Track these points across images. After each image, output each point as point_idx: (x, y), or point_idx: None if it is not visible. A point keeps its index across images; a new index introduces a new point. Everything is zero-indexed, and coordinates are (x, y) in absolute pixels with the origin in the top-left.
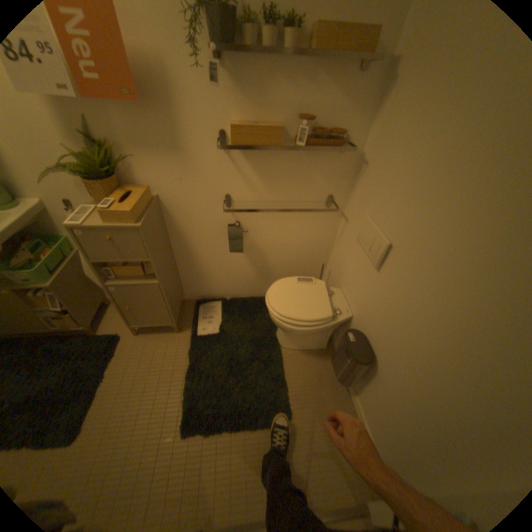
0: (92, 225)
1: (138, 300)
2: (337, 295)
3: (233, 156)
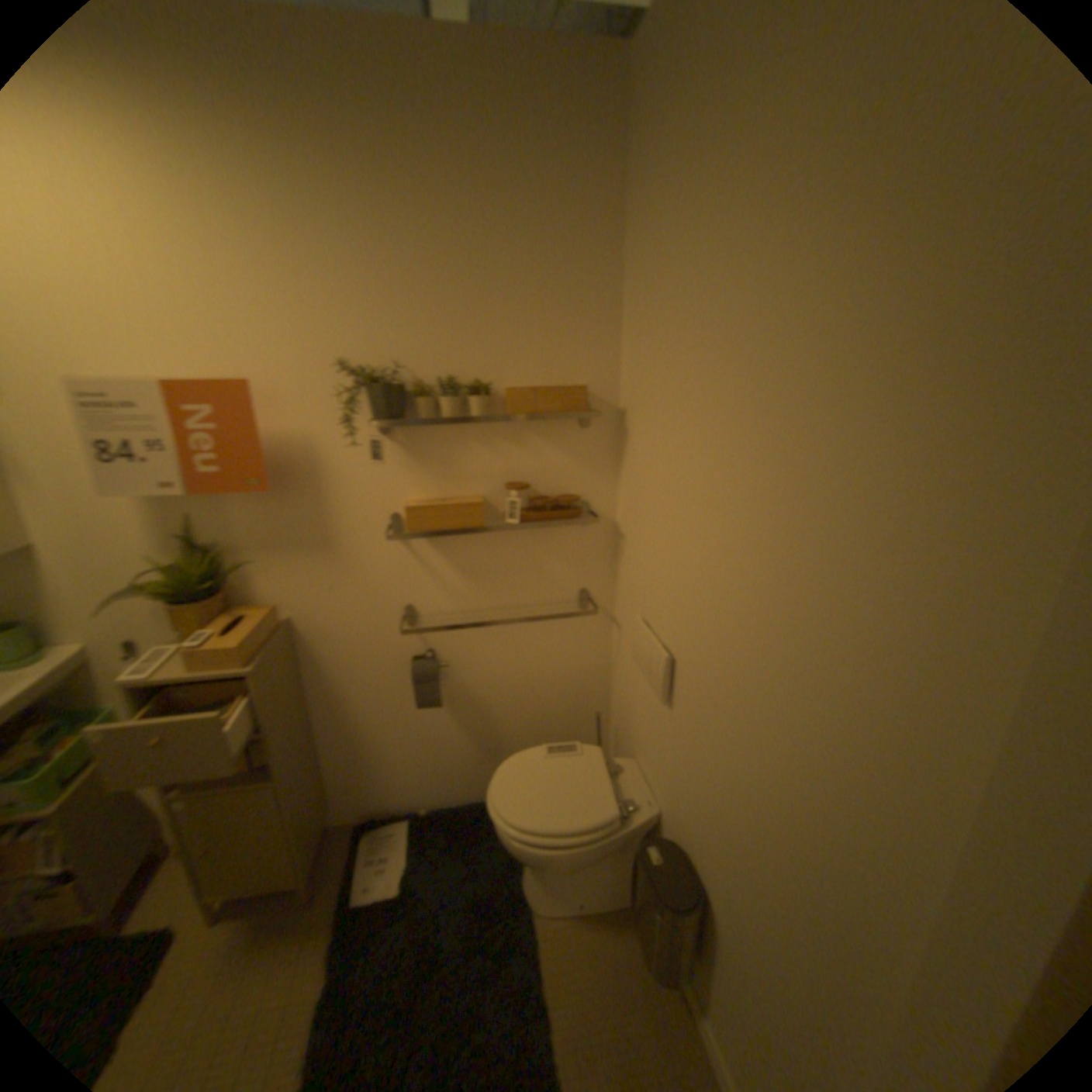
0: (161, 682)
1: (224, 833)
2: (627, 775)
3: (412, 548)
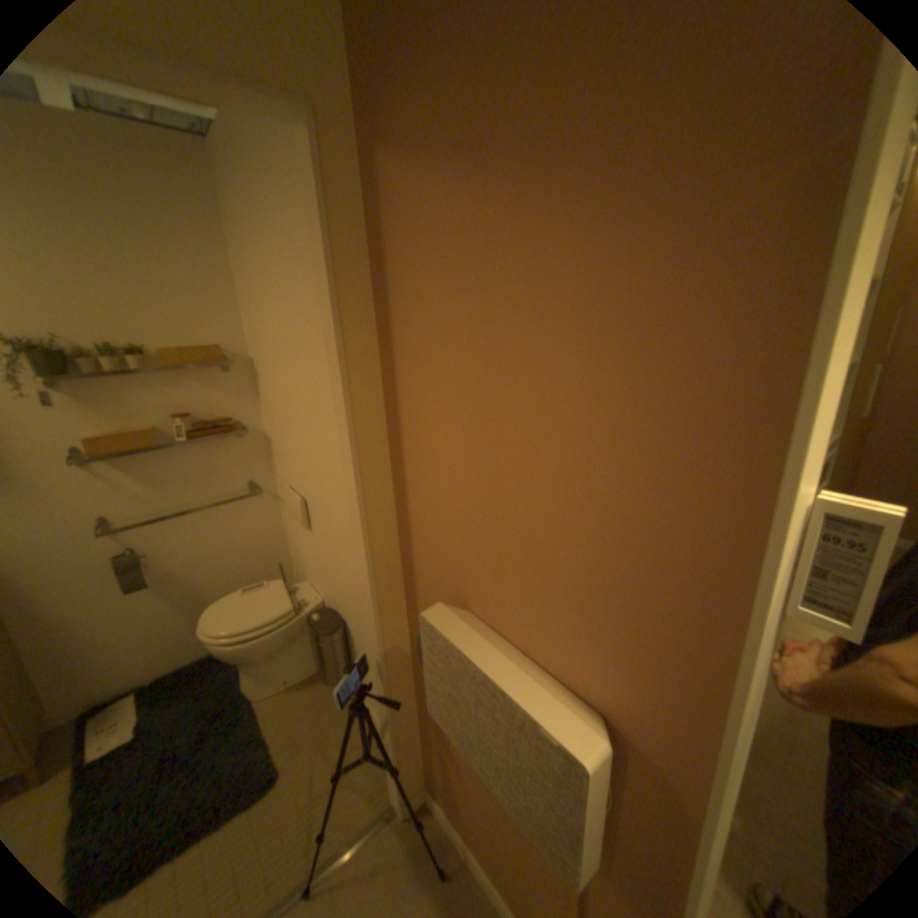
0: None
1: None
2: (303, 590)
3: (99, 472)
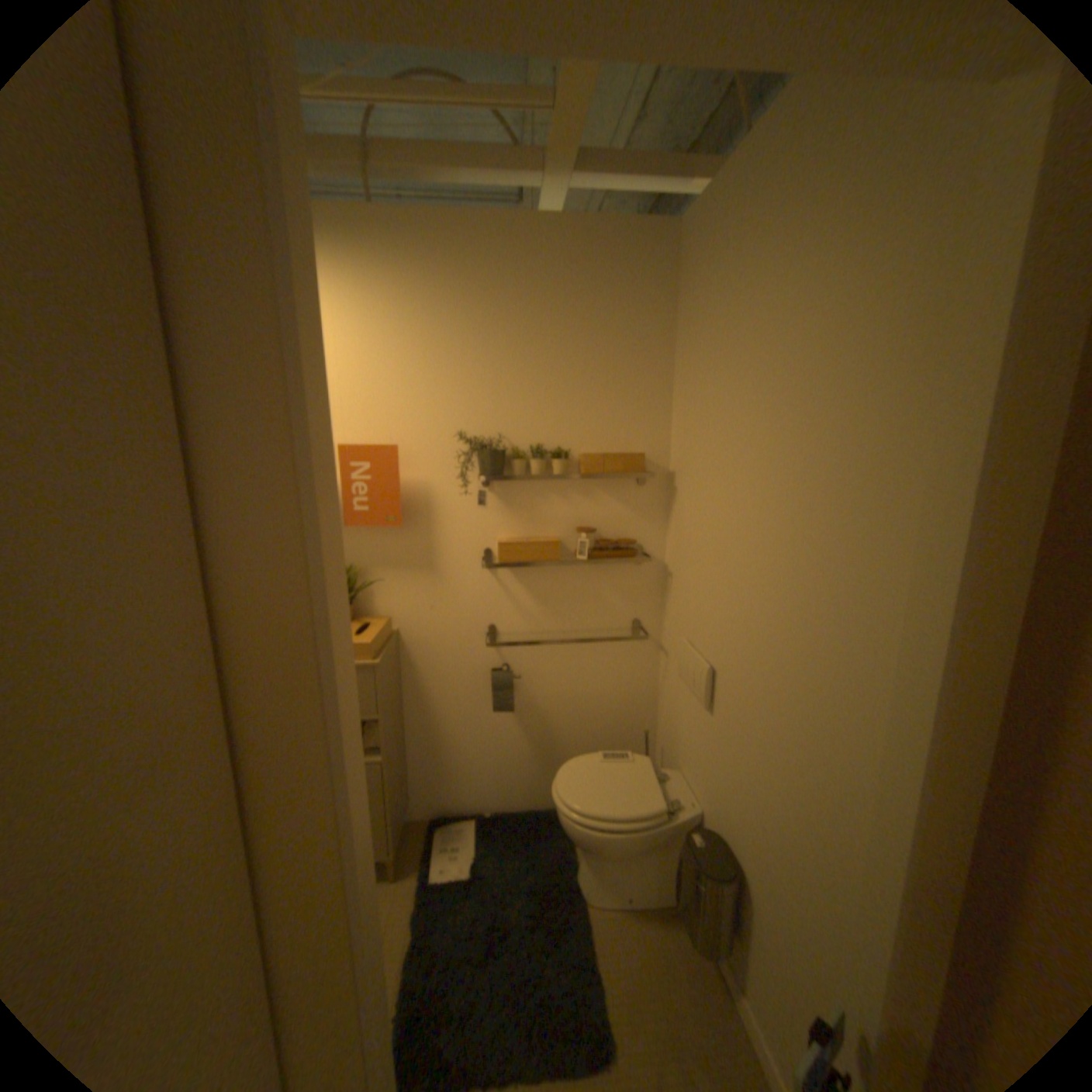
0: None
1: None
2: (674, 783)
3: (500, 577)
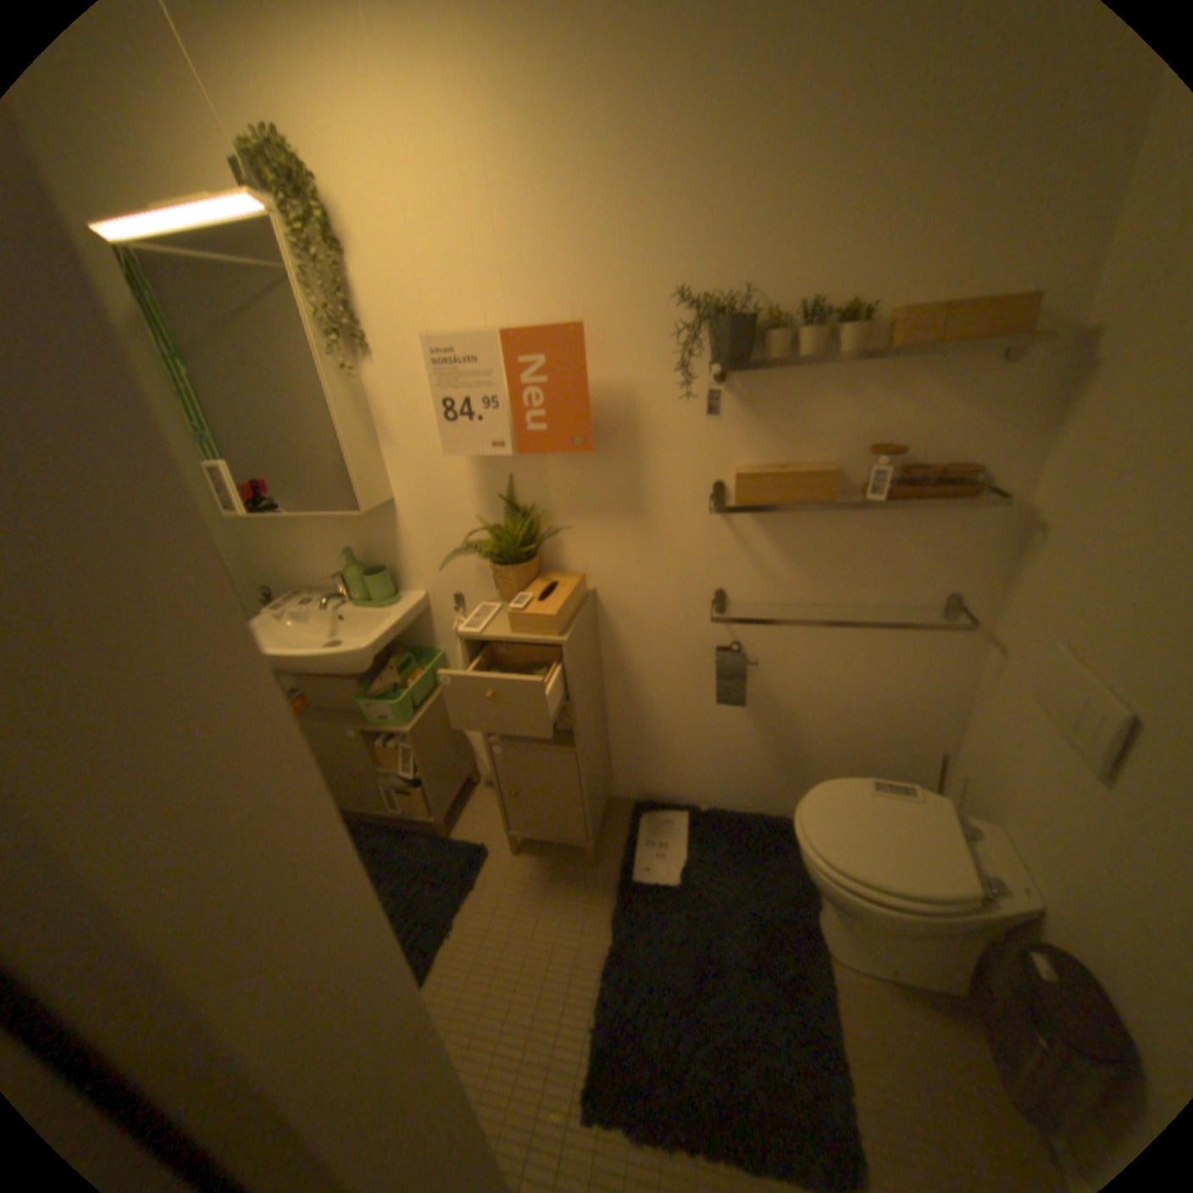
0: (495, 638)
1: (534, 781)
2: (993, 845)
3: (735, 523)
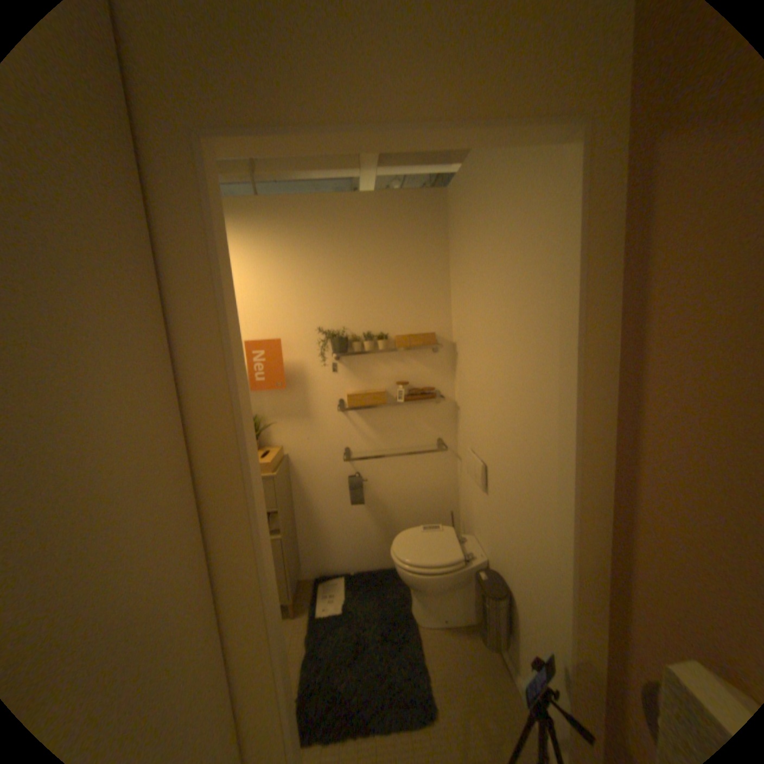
0: None
1: None
2: (470, 543)
3: (350, 417)
